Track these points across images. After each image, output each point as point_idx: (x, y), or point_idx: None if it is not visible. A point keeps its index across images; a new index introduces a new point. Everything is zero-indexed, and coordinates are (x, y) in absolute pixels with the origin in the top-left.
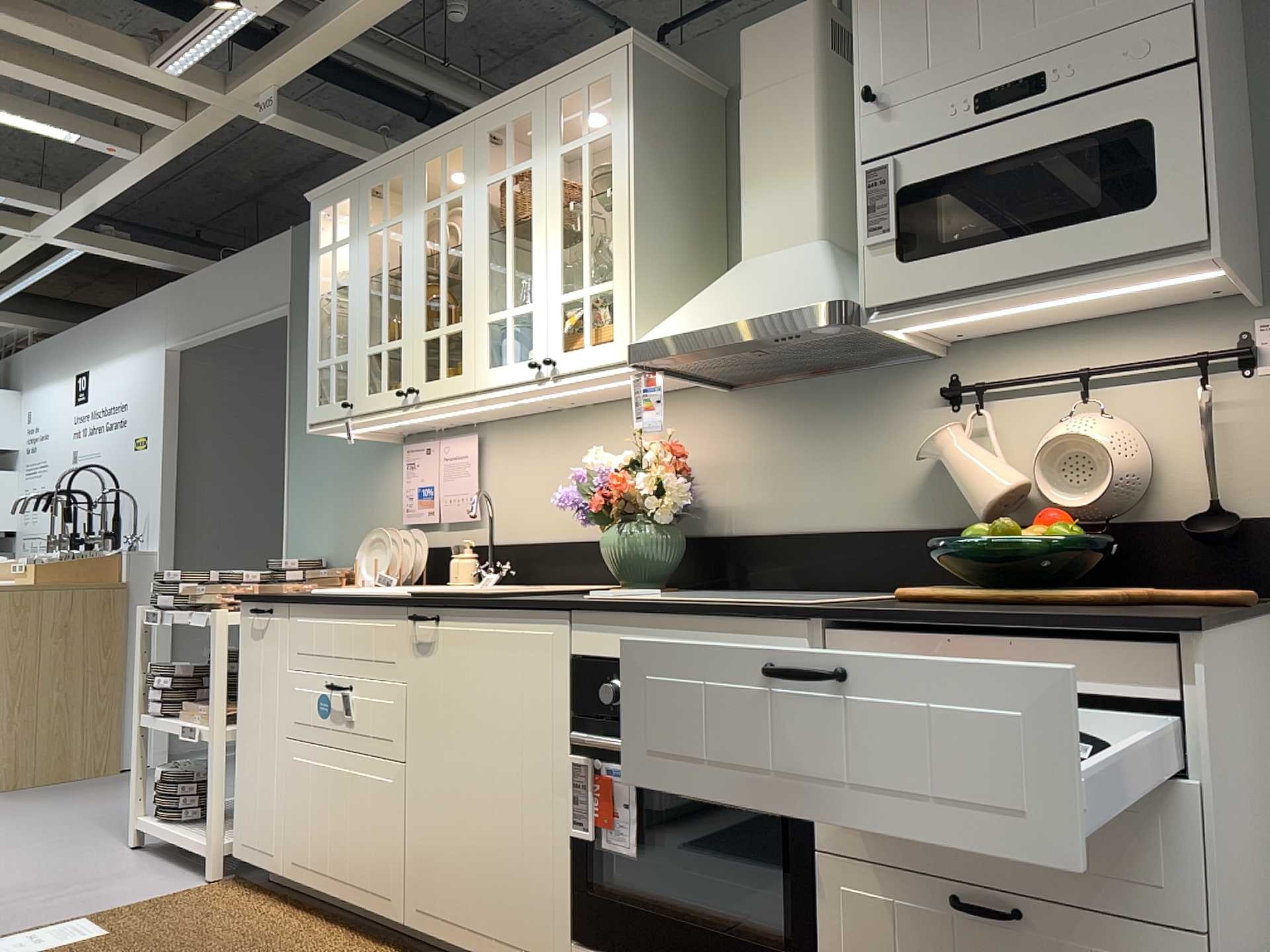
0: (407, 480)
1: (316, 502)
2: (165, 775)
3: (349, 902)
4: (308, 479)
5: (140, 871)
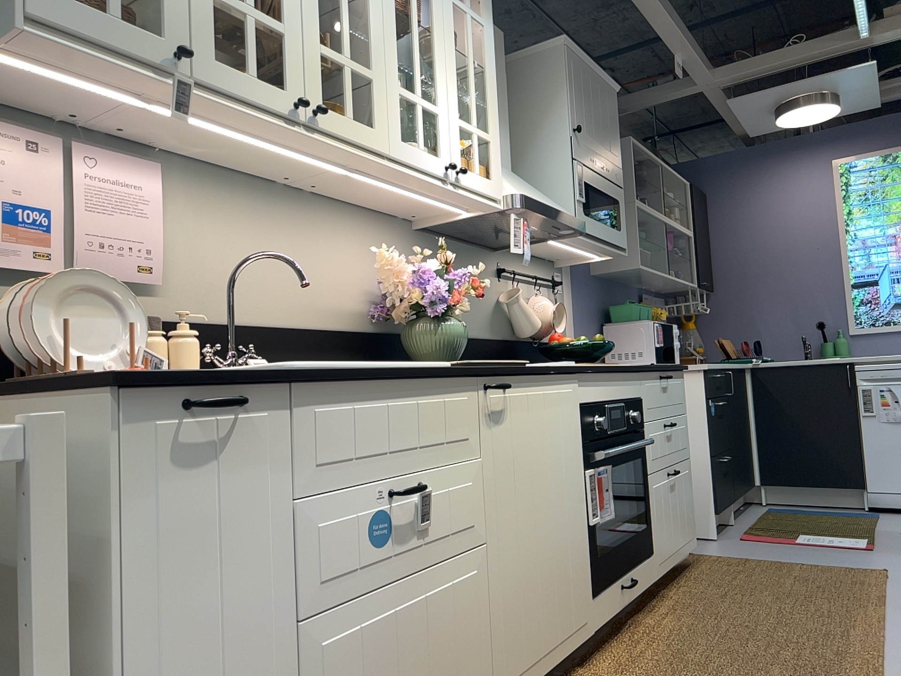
0: None
1: None
2: None
3: None
4: None
5: None
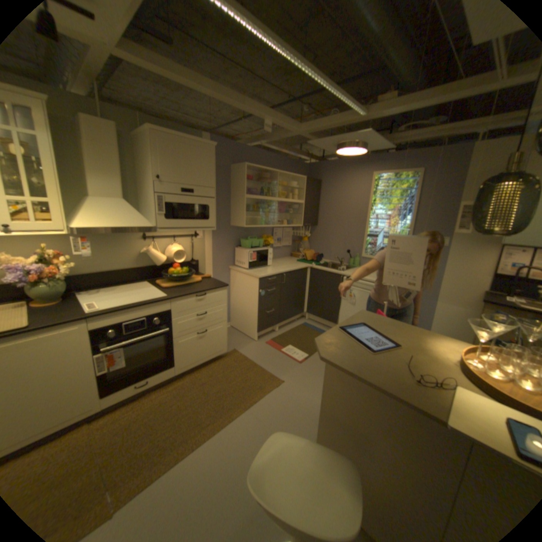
0: None
1: None
2: None
3: None
4: None
5: None
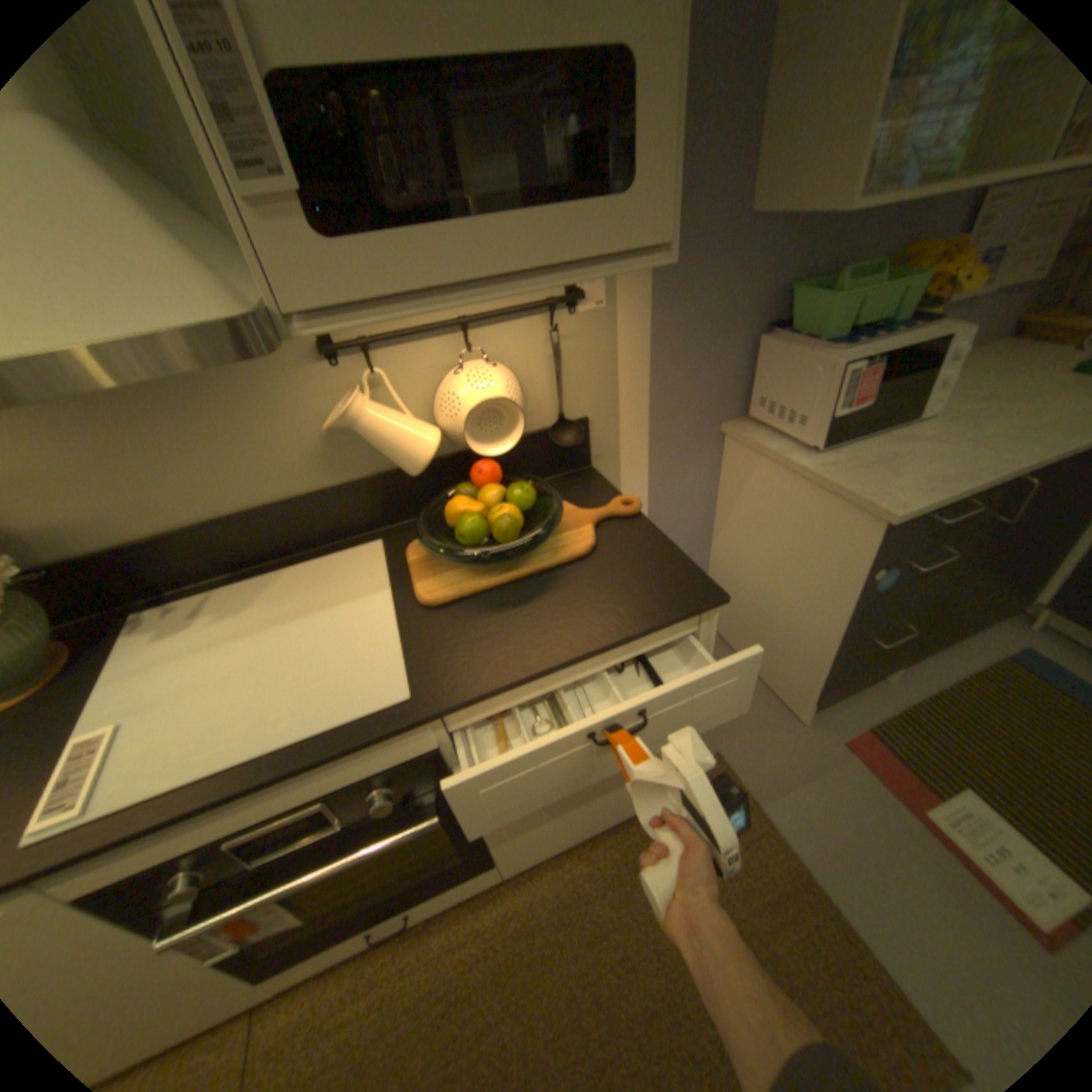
0: None
1: None
2: None
3: None
4: None
5: None
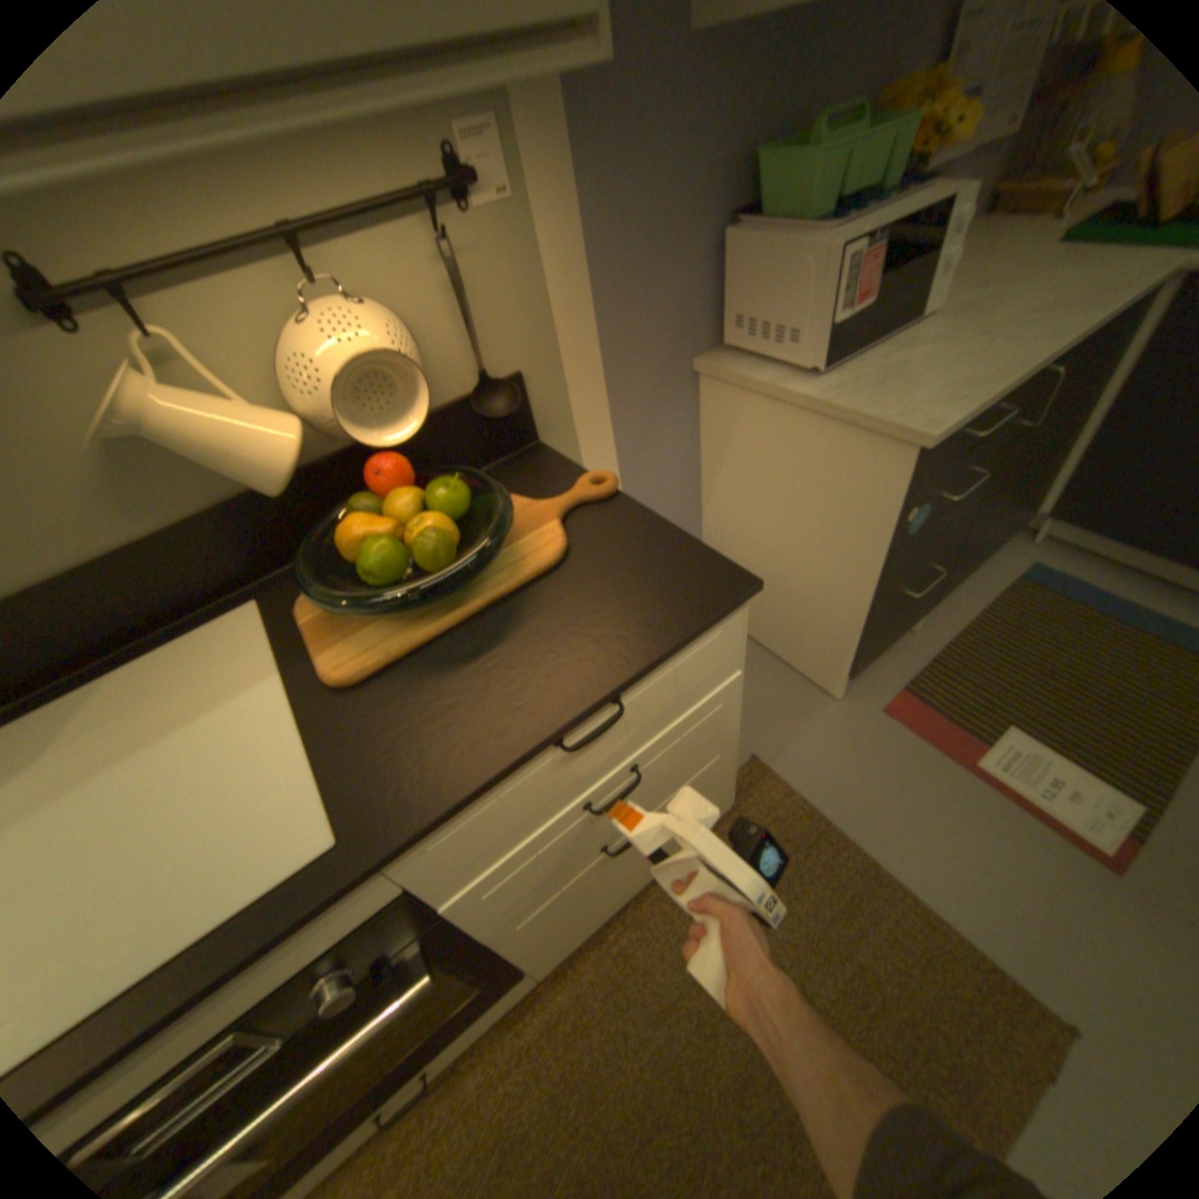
0: None
1: None
2: None
3: None
4: None
5: None
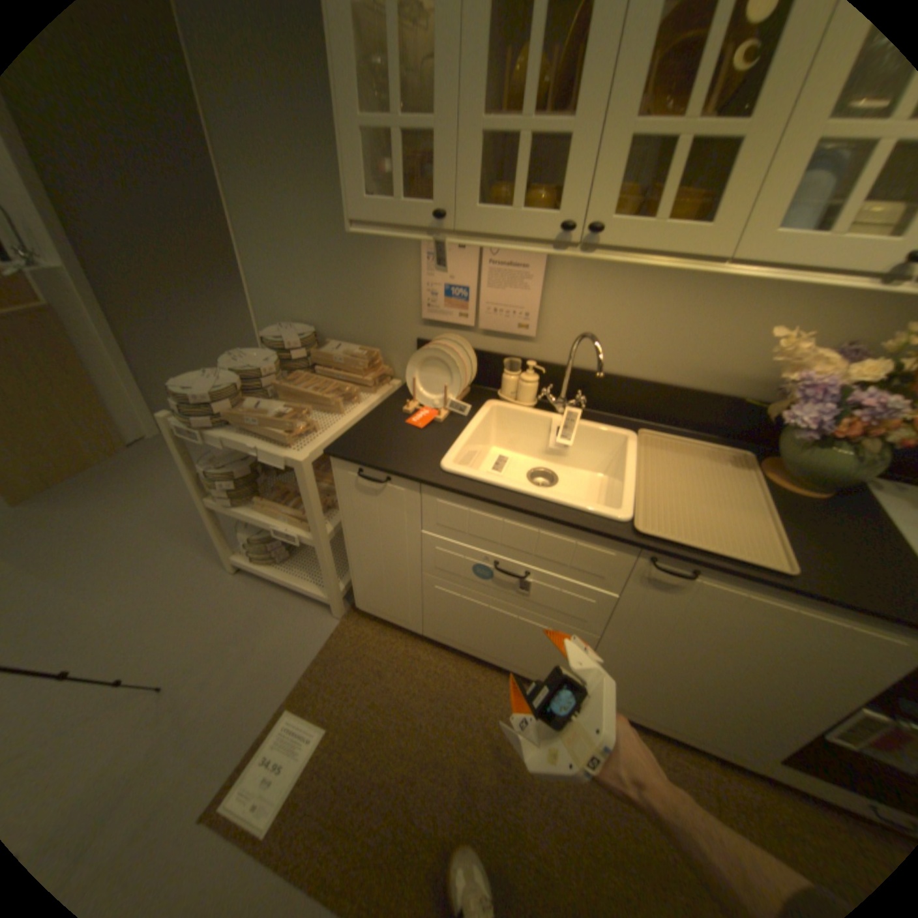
0: (429, 274)
1: (284, 265)
2: (250, 542)
3: (507, 670)
4: (264, 236)
5: (267, 611)
